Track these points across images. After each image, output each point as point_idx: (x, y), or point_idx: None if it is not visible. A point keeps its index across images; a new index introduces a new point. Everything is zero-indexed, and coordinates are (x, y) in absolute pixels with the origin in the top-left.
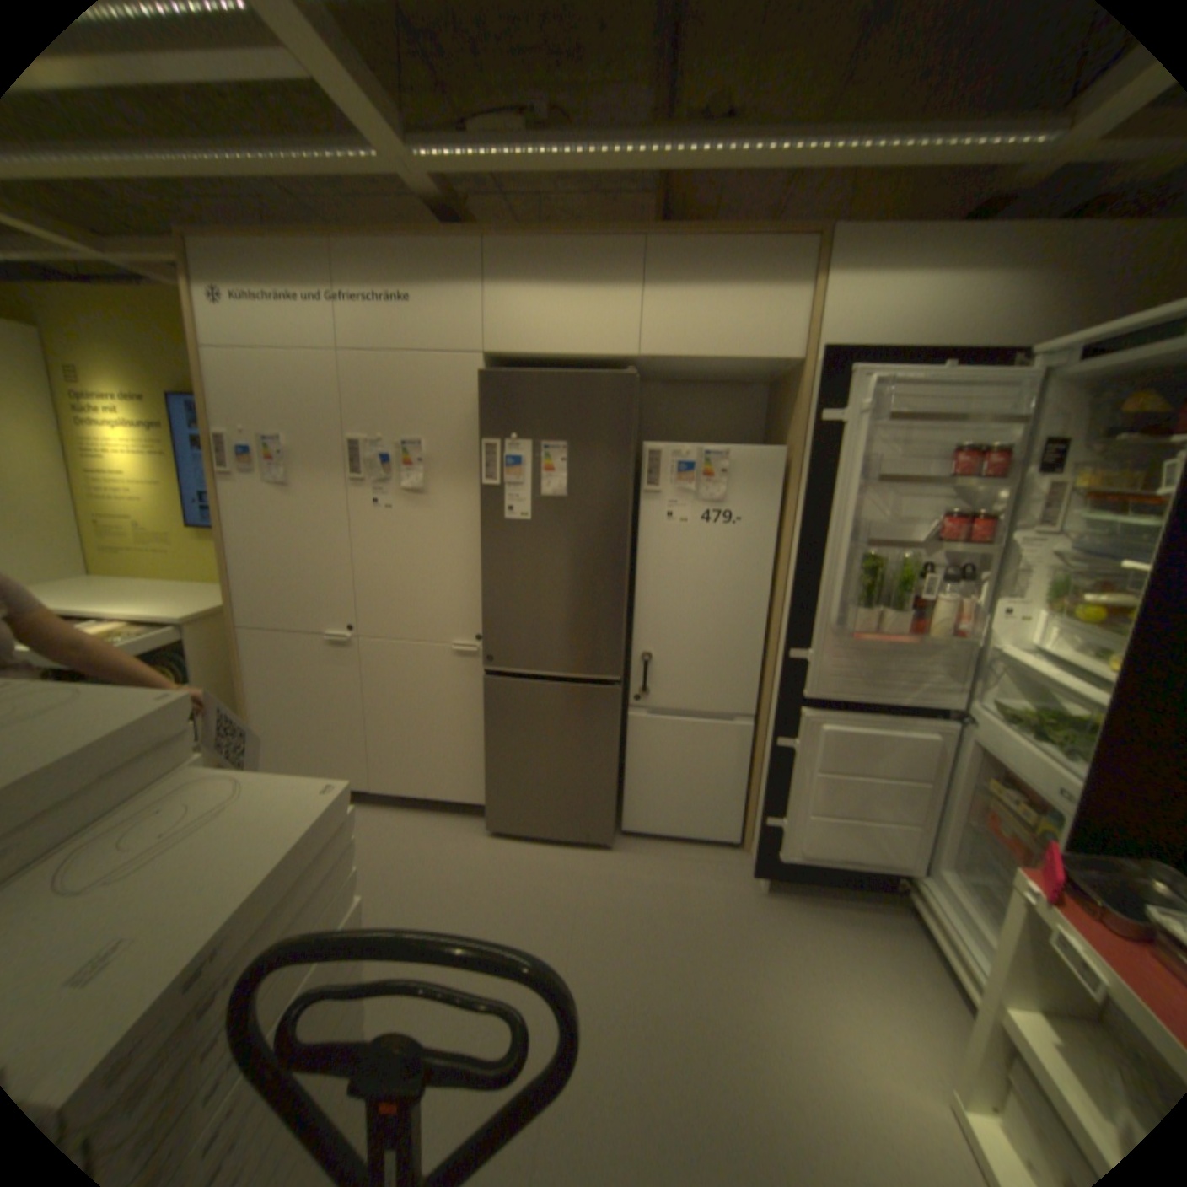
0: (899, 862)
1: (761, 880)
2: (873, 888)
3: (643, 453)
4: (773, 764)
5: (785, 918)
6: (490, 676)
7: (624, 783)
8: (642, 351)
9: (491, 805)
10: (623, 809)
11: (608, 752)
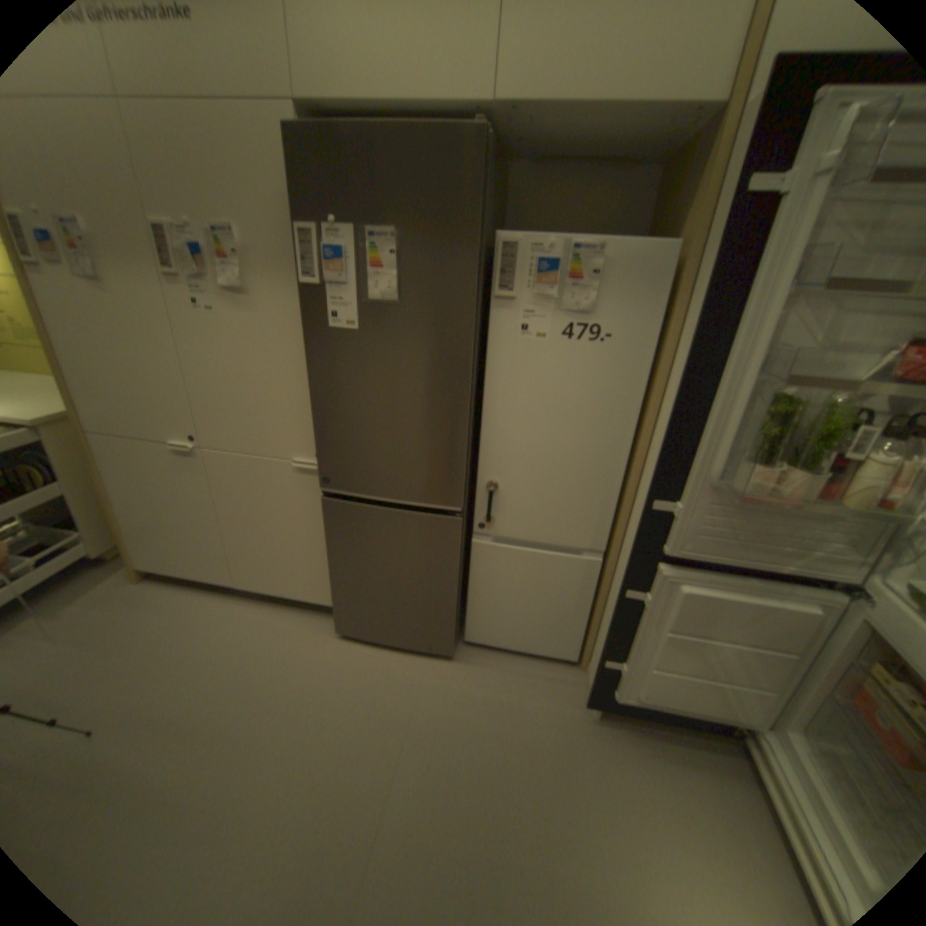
0: (743, 719)
1: (594, 706)
2: (708, 730)
3: (497, 245)
4: (619, 607)
5: (614, 750)
6: (328, 497)
7: (468, 599)
8: (498, 92)
9: (339, 611)
10: (466, 623)
11: (448, 578)
